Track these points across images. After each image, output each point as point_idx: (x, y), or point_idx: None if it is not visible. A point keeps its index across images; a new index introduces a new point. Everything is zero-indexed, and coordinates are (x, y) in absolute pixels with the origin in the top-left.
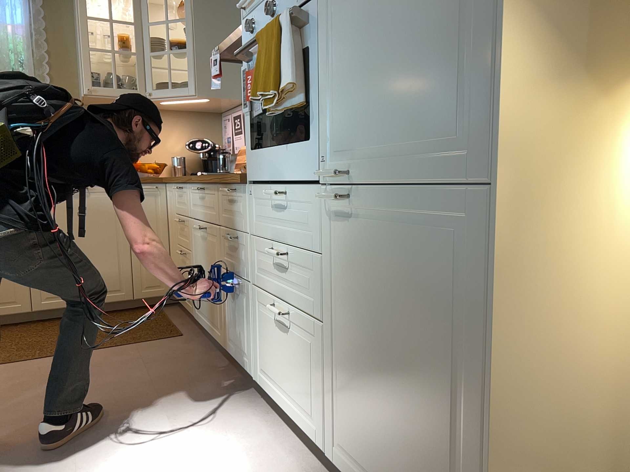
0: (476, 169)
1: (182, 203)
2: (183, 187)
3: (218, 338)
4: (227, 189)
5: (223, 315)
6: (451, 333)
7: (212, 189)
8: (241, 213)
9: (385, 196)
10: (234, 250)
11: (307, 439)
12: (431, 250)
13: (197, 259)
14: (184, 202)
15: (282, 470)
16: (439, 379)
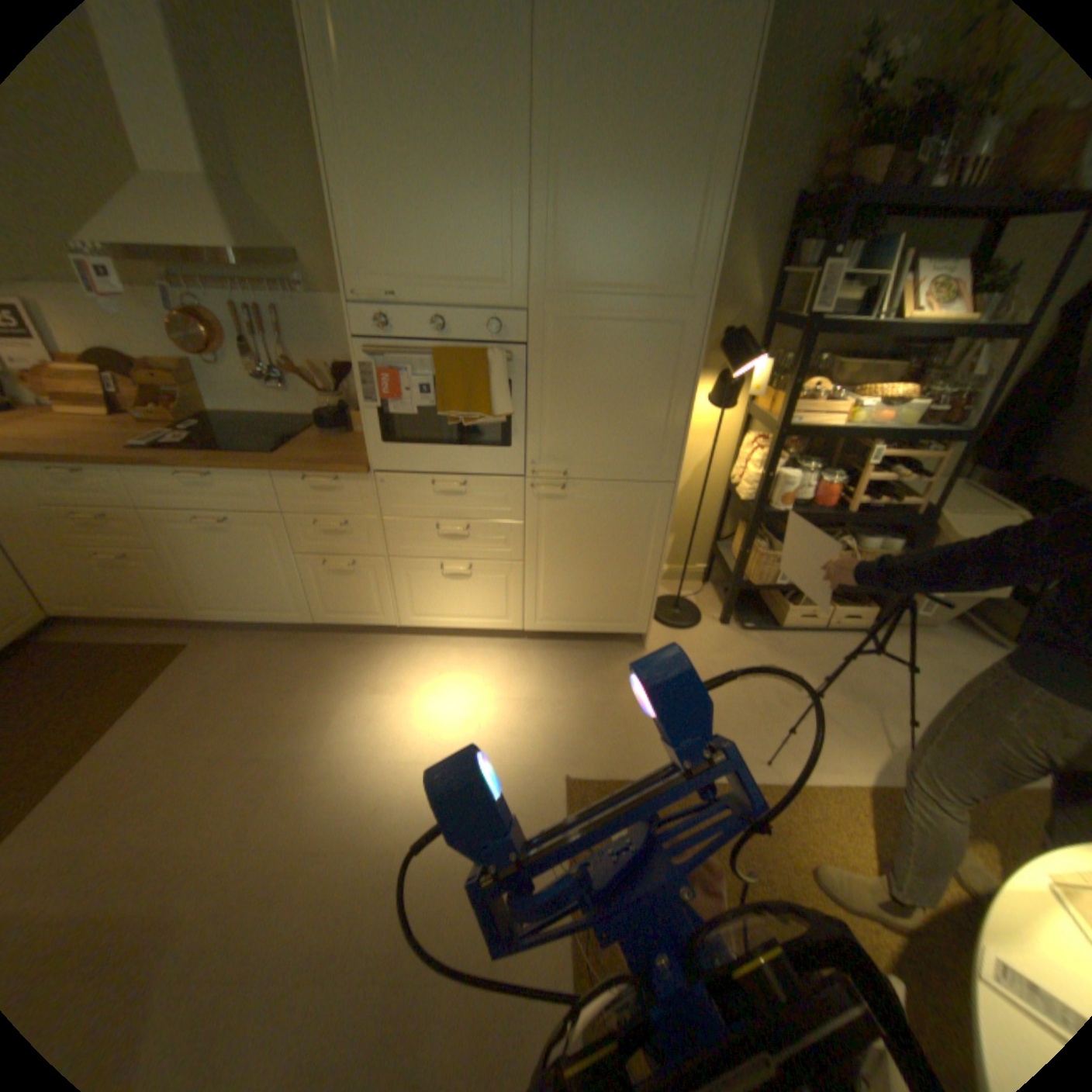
0: (658, 475)
1: (84, 492)
2: (85, 470)
3: (289, 619)
4: (307, 477)
5: (304, 595)
6: (635, 540)
7: (243, 475)
8: (351, 499)
9: (592, 485)
10: (335, 533)
11: (494, 629)
12: (626, 508)
13: (189, 556)
14: (102, 491)
15: (486, 655)
16: (626, 559)
